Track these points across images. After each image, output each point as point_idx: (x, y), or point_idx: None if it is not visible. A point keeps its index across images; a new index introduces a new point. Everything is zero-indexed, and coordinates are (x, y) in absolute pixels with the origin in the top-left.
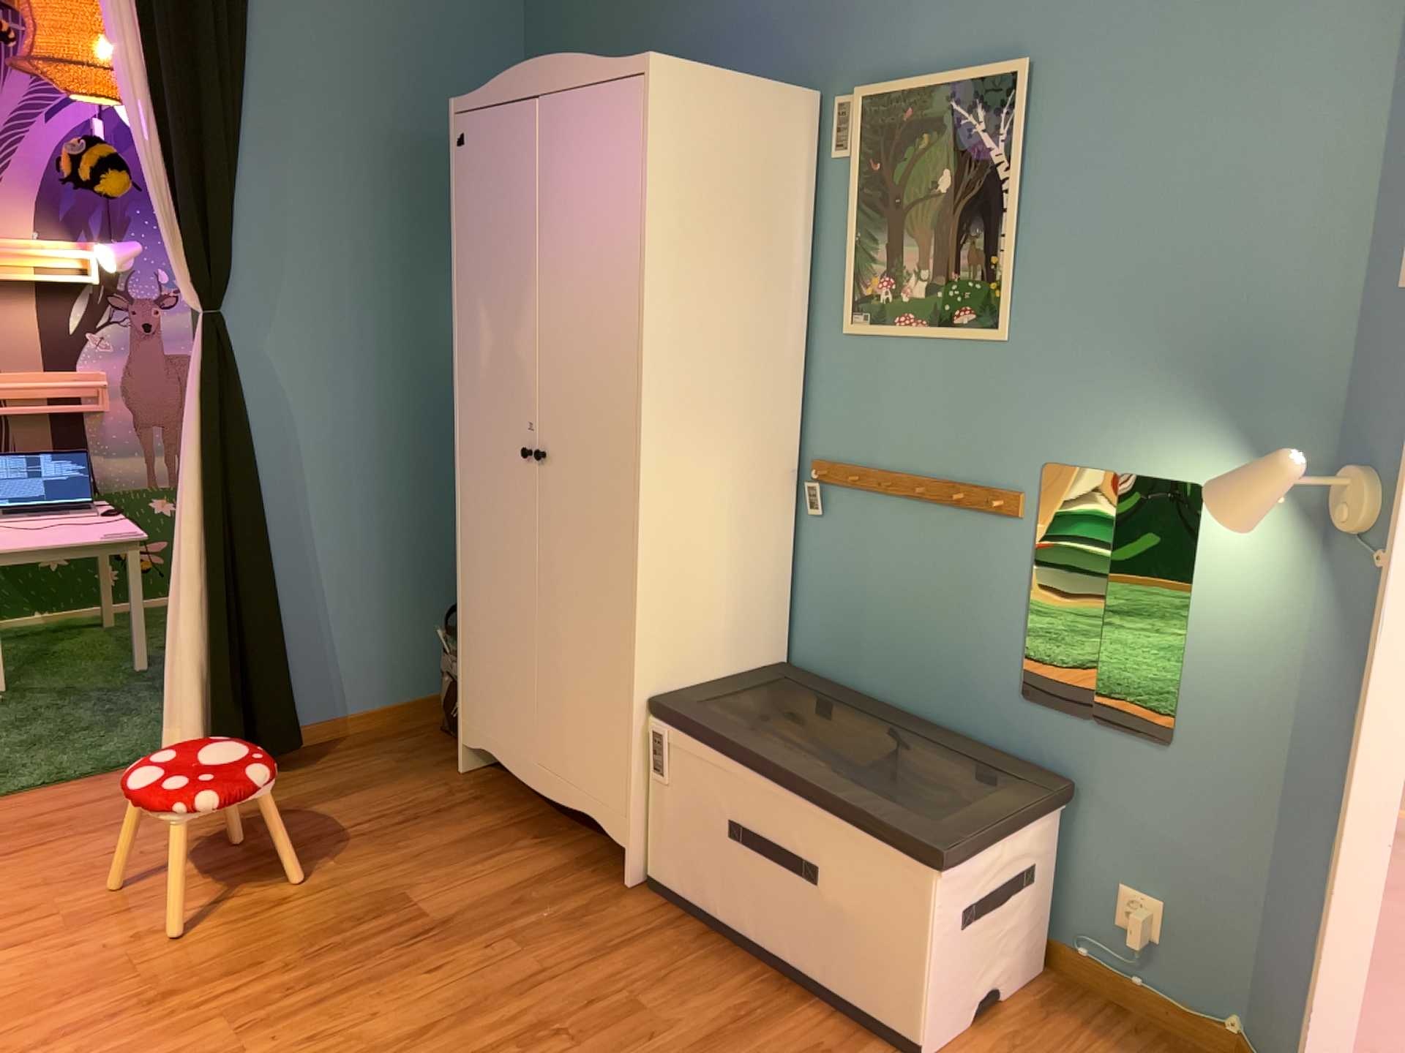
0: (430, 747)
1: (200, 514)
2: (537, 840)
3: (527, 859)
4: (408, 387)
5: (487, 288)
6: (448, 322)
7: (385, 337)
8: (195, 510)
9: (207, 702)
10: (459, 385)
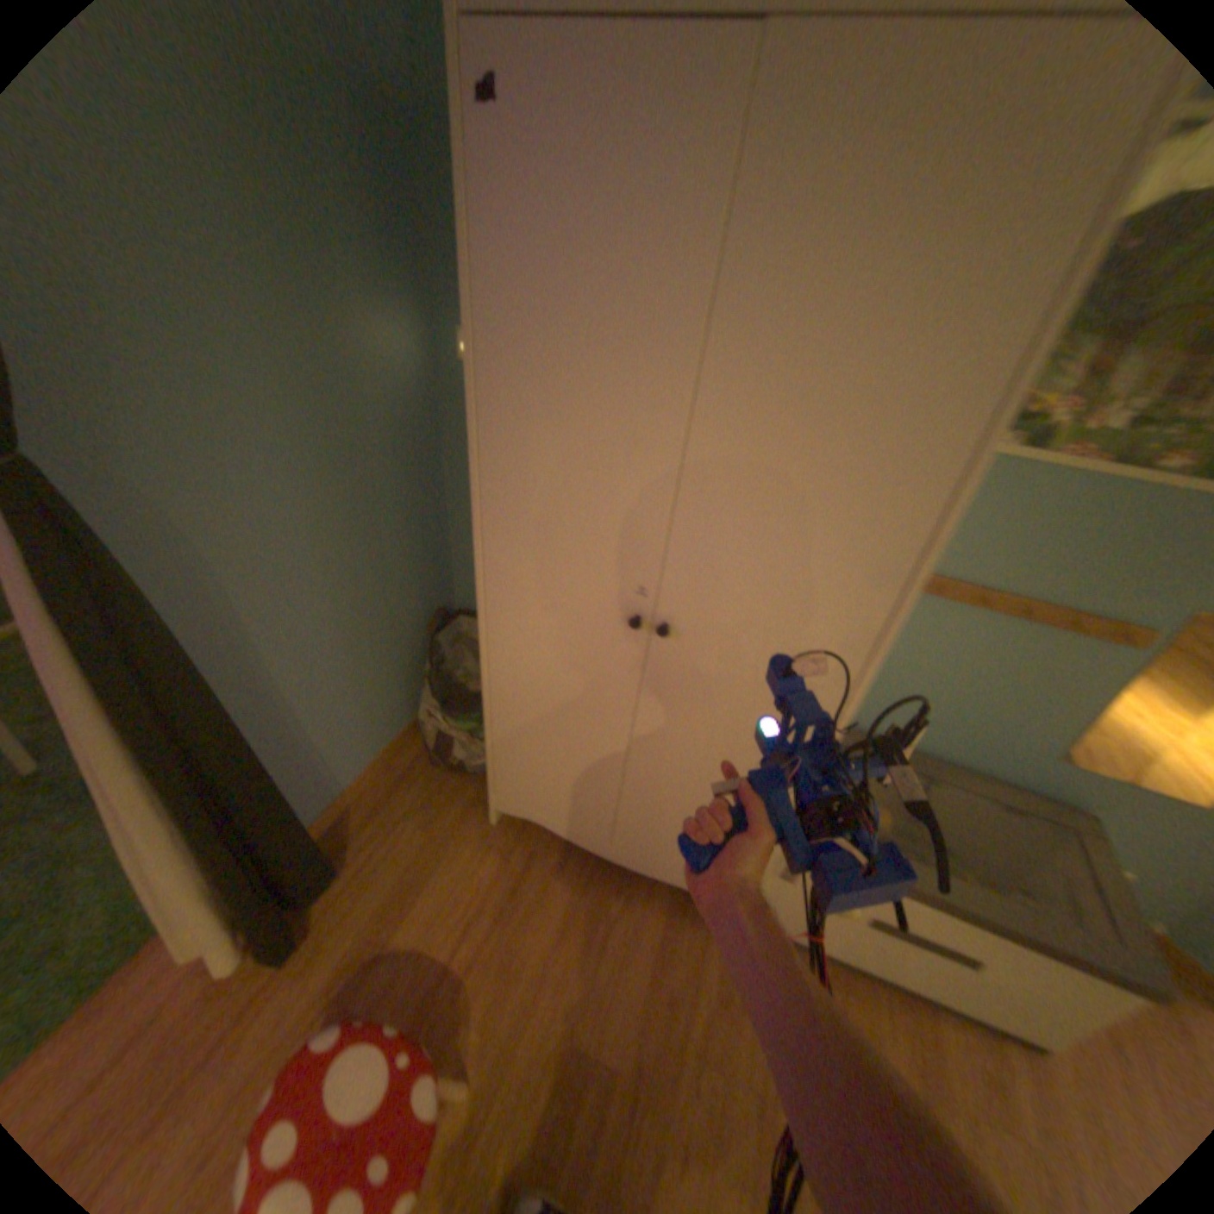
0: (444, 794)
1: (140, 771)
2: (624, 898)
3: (637, 933)
4: (337, 465)
5: (562, 394)
6: (365, 367)
7: (297, 408)
8: (121, 757)
9: (221, 901)
10: (492, 513)
